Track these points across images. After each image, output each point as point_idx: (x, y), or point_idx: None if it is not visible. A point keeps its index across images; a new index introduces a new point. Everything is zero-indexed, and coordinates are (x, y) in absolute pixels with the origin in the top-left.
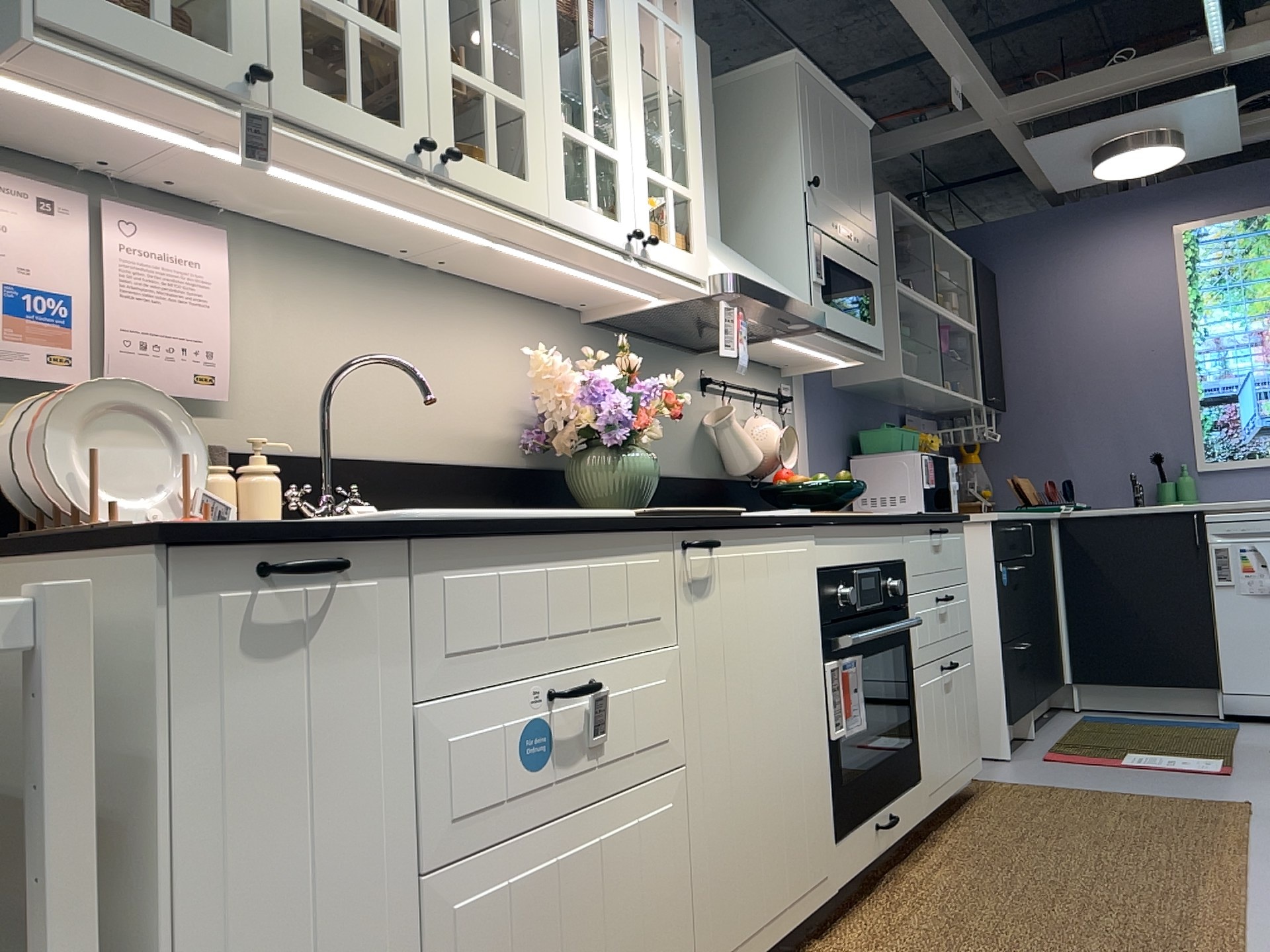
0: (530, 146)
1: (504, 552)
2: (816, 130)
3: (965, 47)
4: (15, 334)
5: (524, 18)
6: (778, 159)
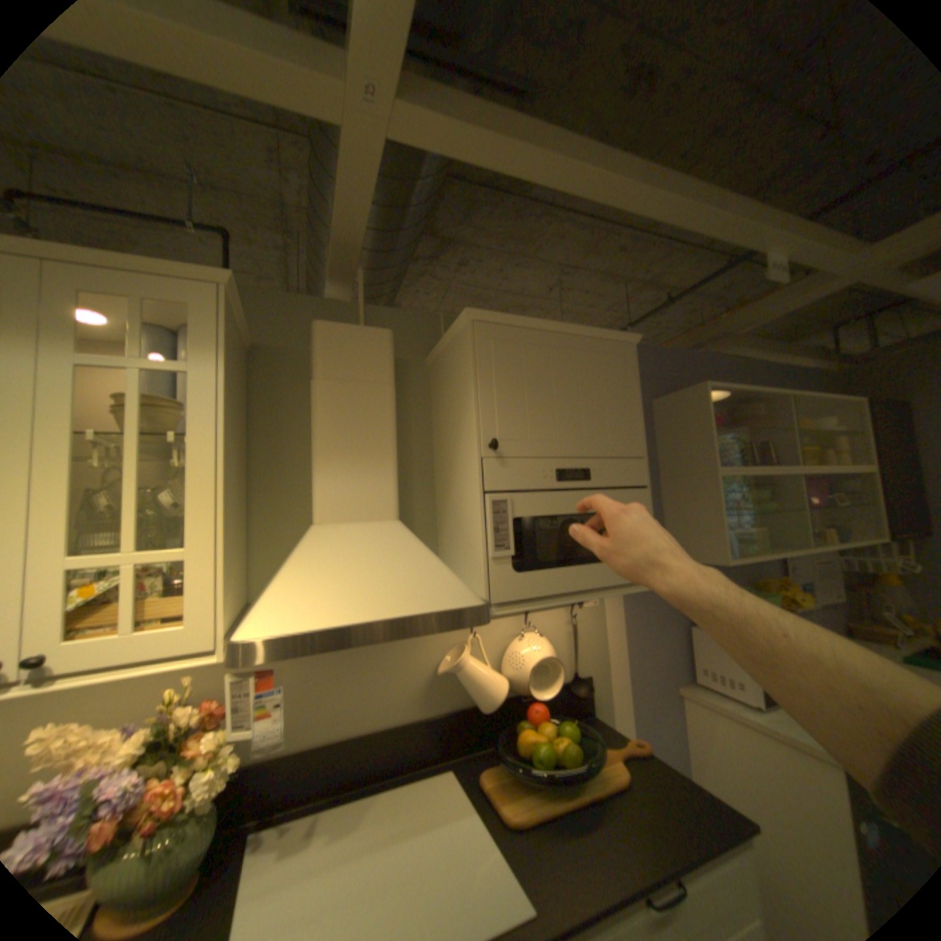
0: None
1: None
2: (507, 380)
3: (767, 215)
4: None
5: None
6: (465, 420)
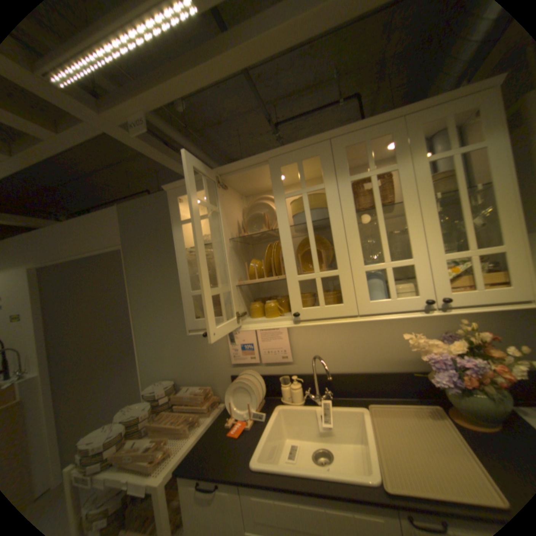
0: (343, 288)
1: (278, 497)
2: None
3: None
4: (244, 354)
5: (334, 233)
6: None
